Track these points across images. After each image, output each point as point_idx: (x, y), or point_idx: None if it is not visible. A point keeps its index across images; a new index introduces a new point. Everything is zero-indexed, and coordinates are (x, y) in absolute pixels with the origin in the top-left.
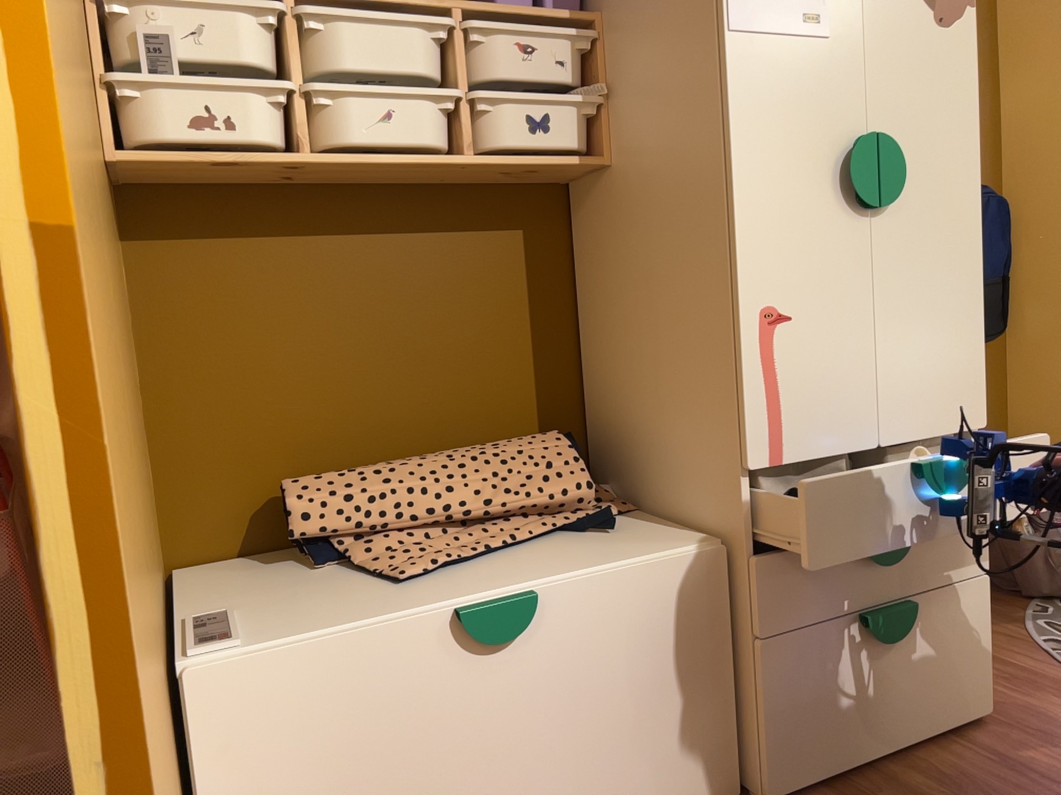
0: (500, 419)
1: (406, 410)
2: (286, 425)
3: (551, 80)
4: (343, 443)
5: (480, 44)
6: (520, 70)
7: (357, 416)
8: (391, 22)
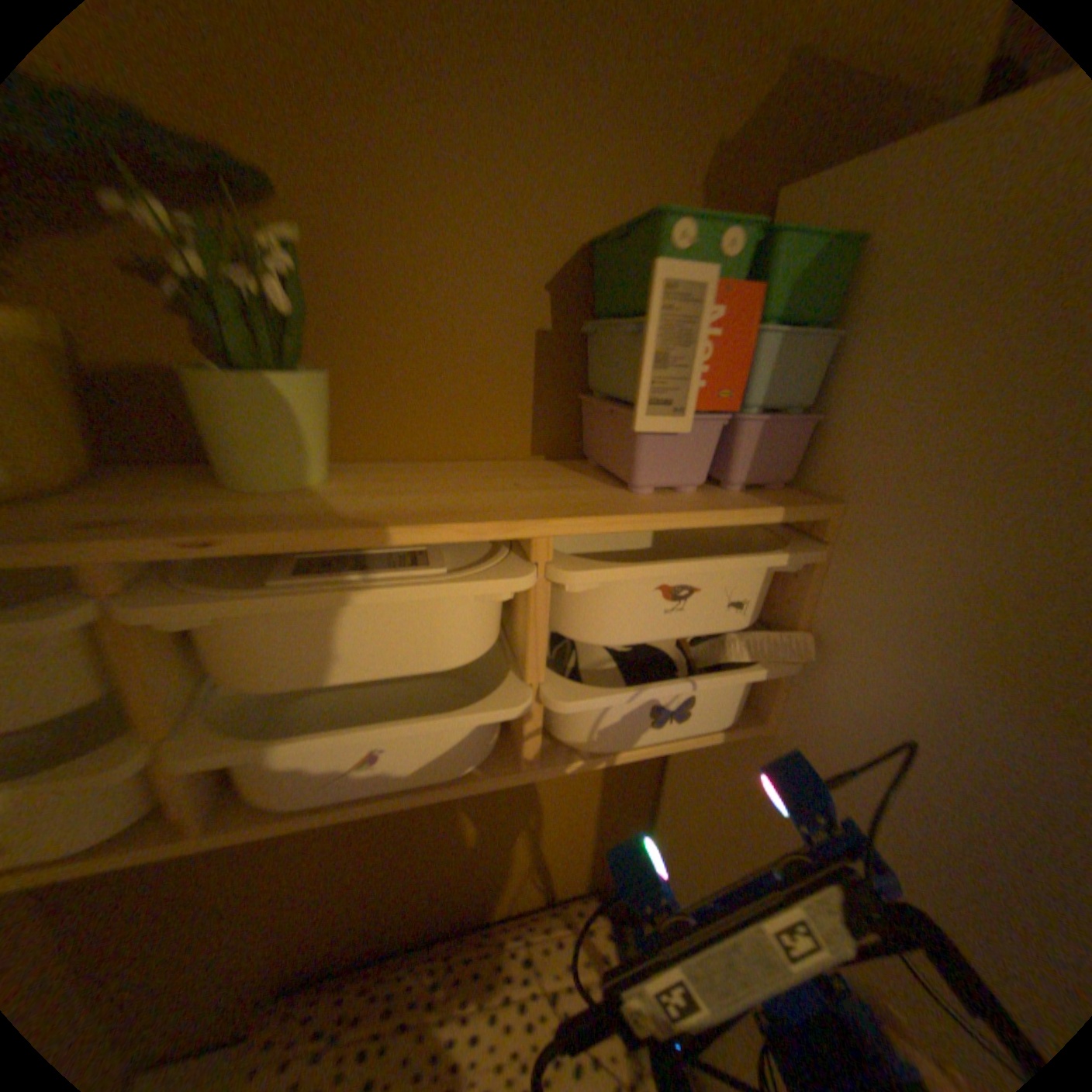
0: (546, 881)
1: (431, 893)
2: (276, 932)
3: (712, 631)
4: (350, 932)
5: (586, 587)
6: (656, 630)
7: (369, 909)
8: (384, 585)
